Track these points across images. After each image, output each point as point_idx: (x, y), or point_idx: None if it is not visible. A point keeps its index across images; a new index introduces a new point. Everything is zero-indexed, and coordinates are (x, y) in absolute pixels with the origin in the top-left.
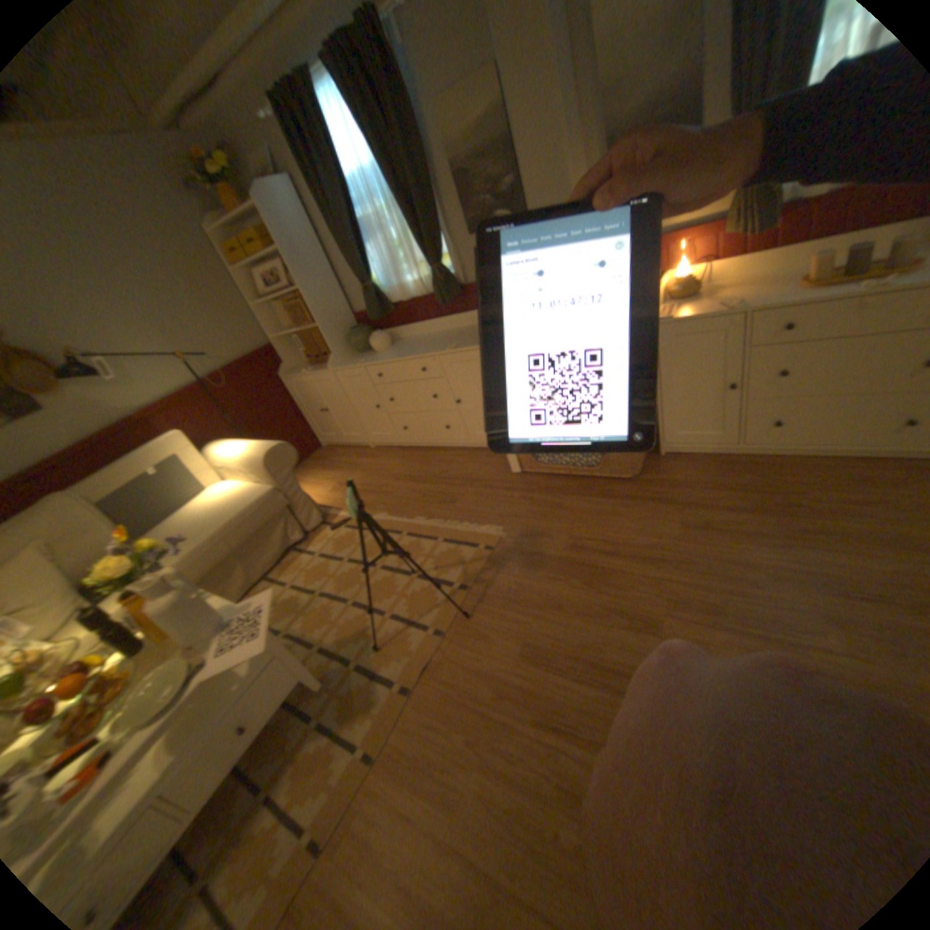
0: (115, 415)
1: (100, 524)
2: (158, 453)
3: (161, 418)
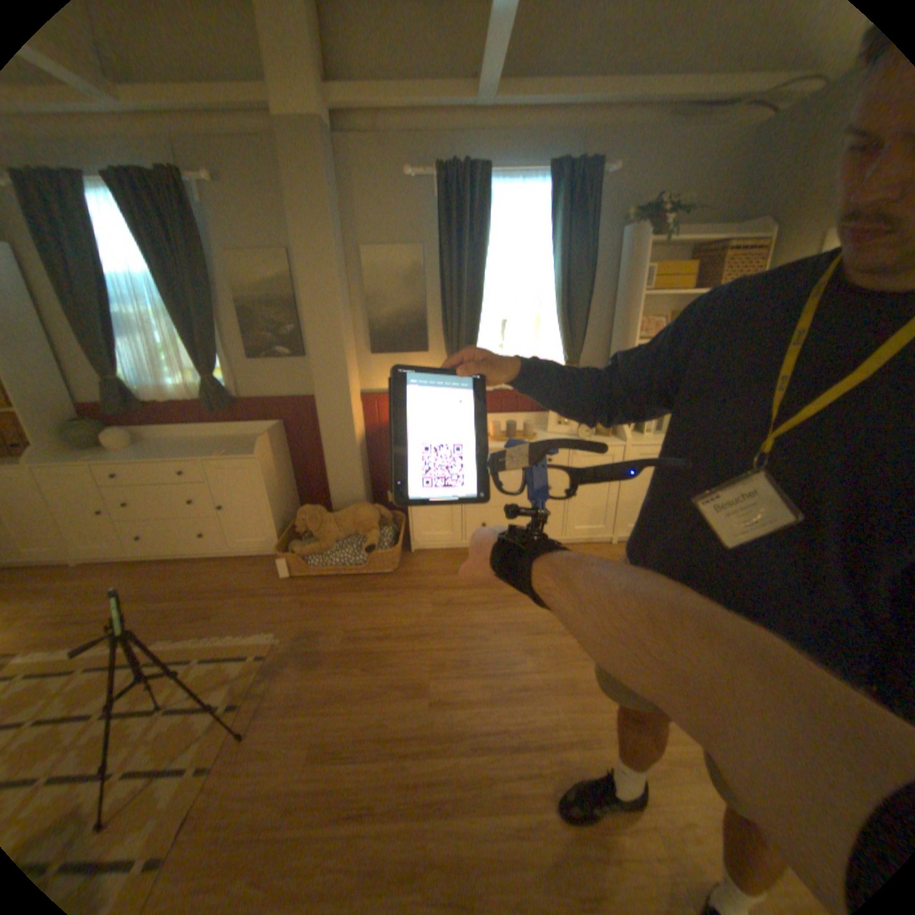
0: None
1: None
2: None
3: None
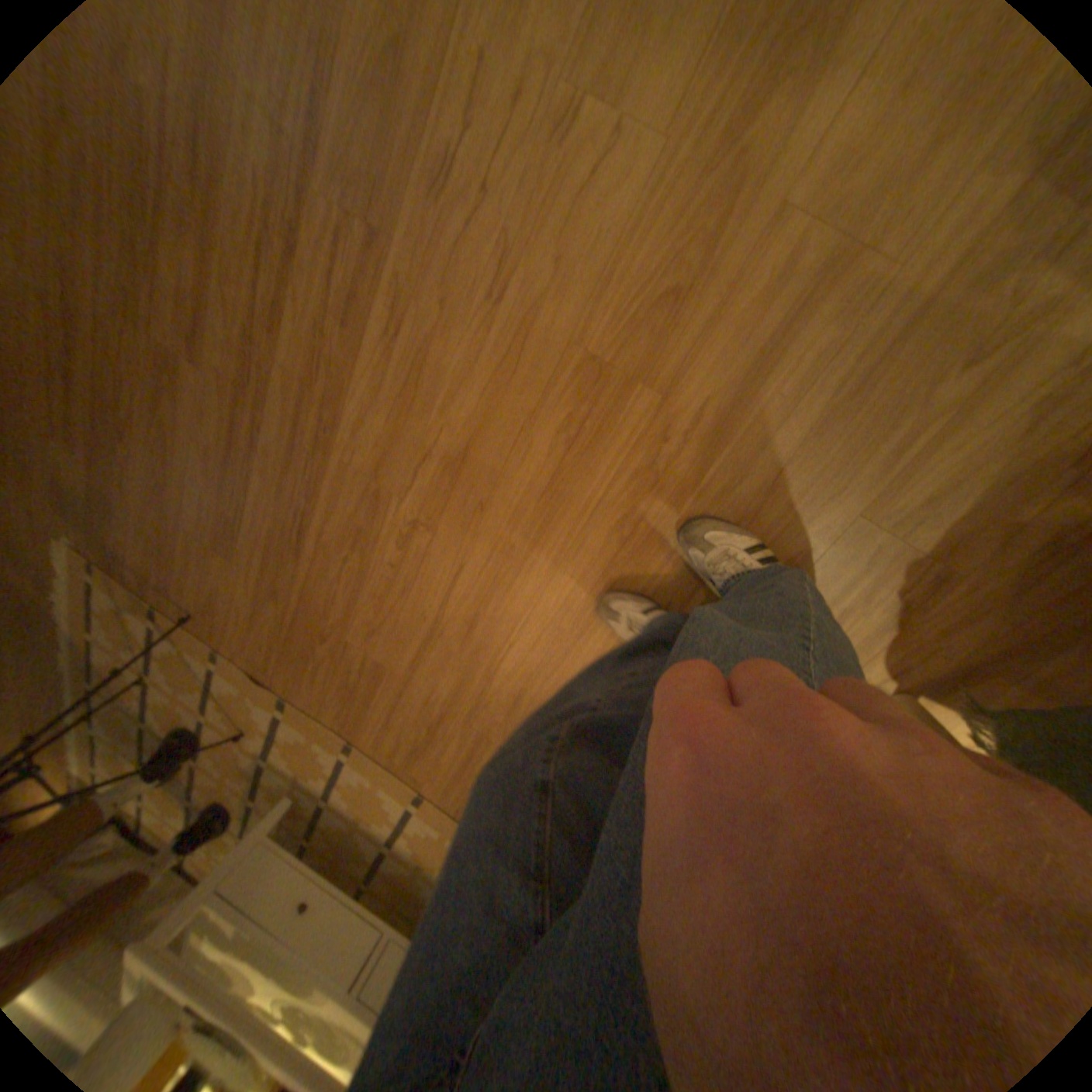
0: None
1: None
2: None
3: None
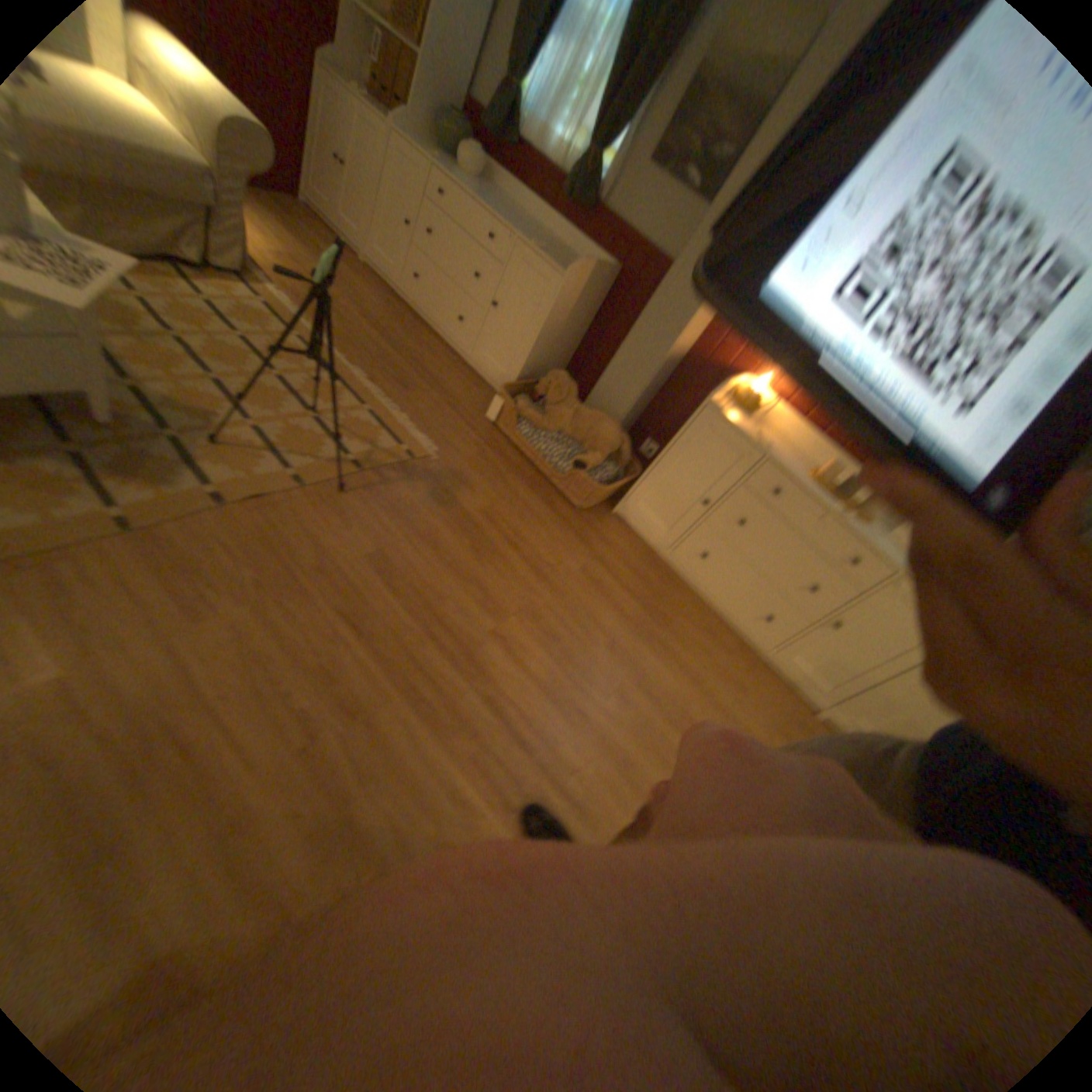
0: None
1: None
2: None
3: None
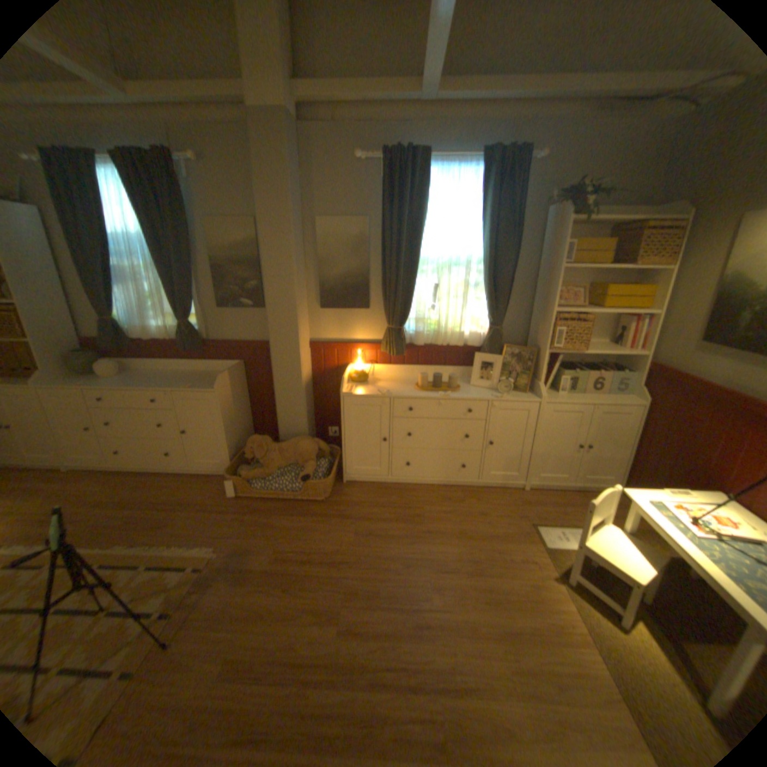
0: None
1: None
2: None
3: None
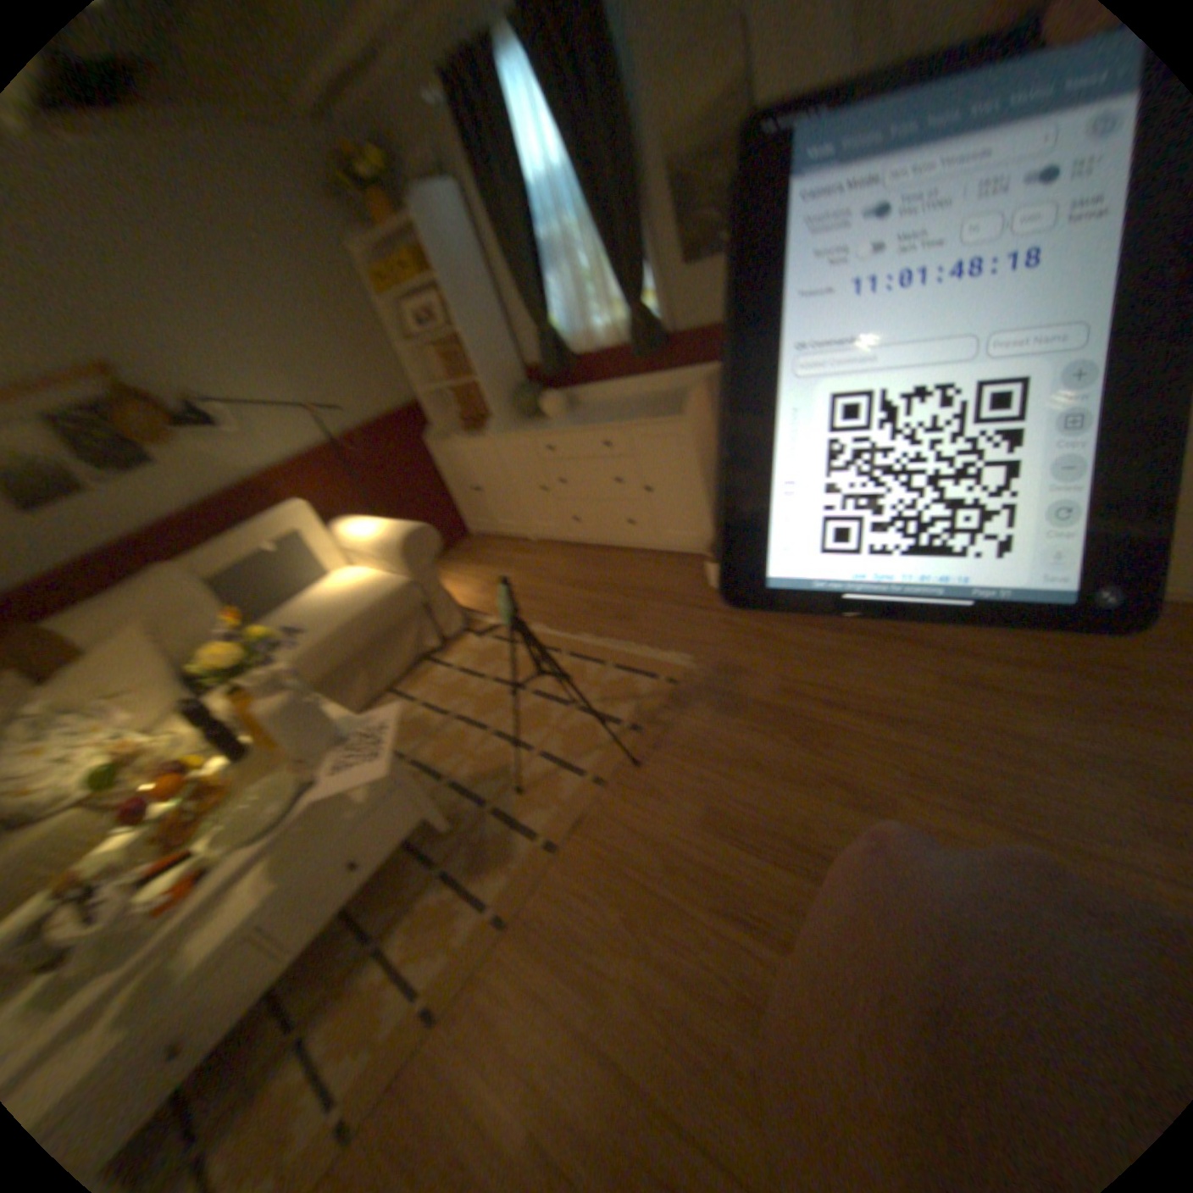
0: (229, 475)
1: (206, 605)
2: (276, 525)
3: (281, 483)
